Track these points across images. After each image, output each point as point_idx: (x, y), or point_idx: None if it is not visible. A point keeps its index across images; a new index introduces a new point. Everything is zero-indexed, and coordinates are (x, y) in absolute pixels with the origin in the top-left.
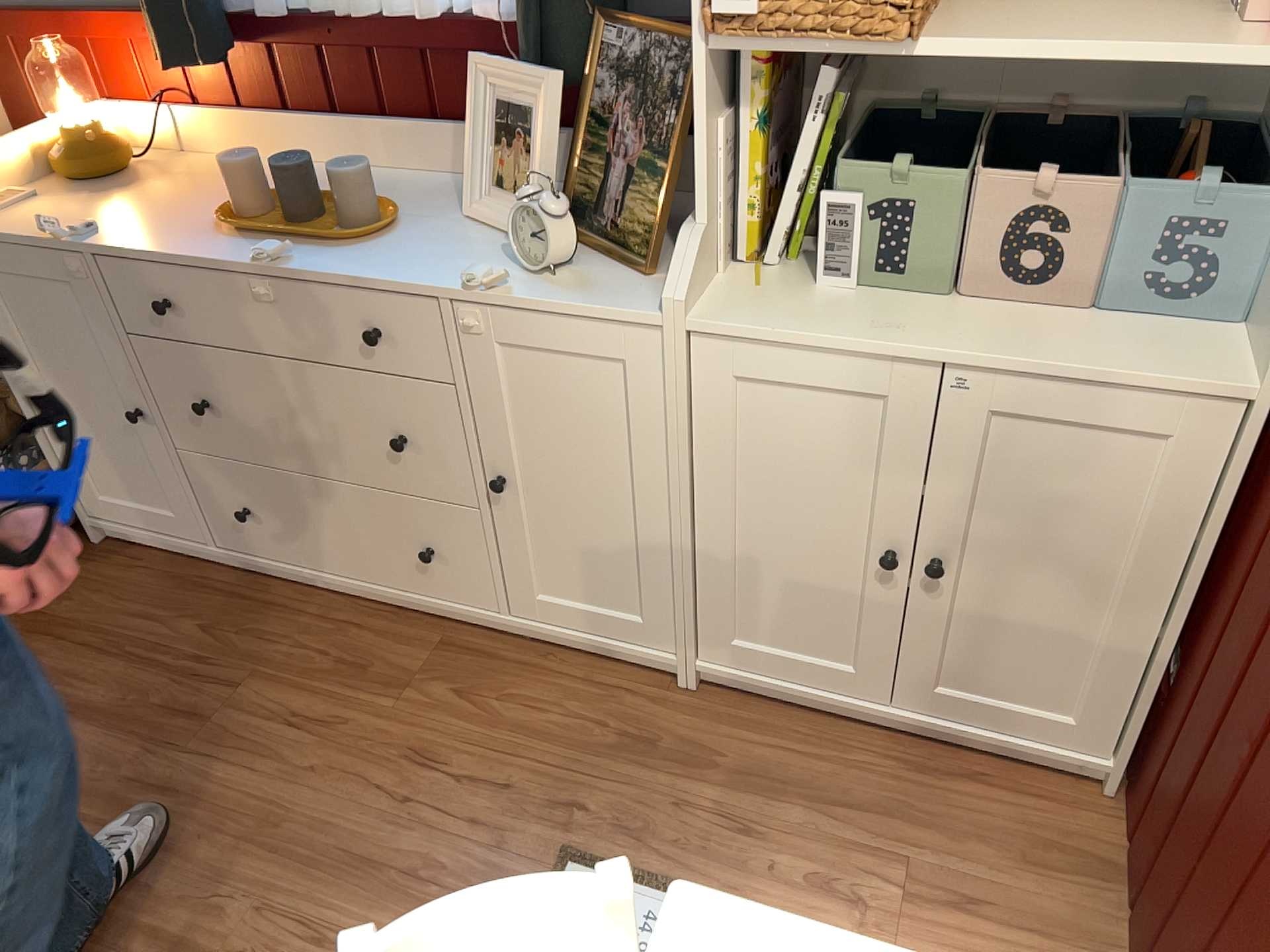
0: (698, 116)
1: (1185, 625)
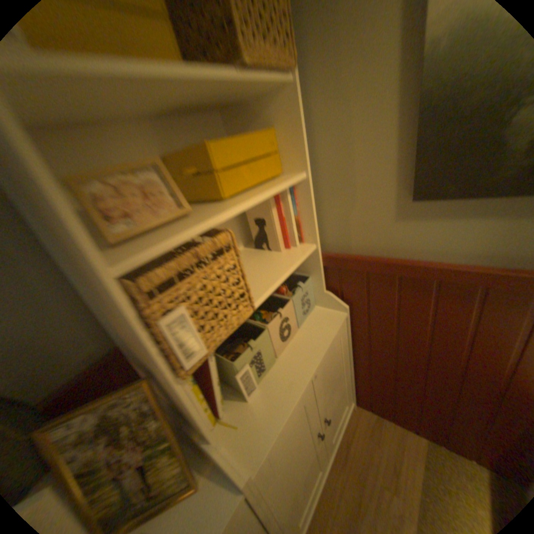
0: (186, 406)
1: (355, 362)
